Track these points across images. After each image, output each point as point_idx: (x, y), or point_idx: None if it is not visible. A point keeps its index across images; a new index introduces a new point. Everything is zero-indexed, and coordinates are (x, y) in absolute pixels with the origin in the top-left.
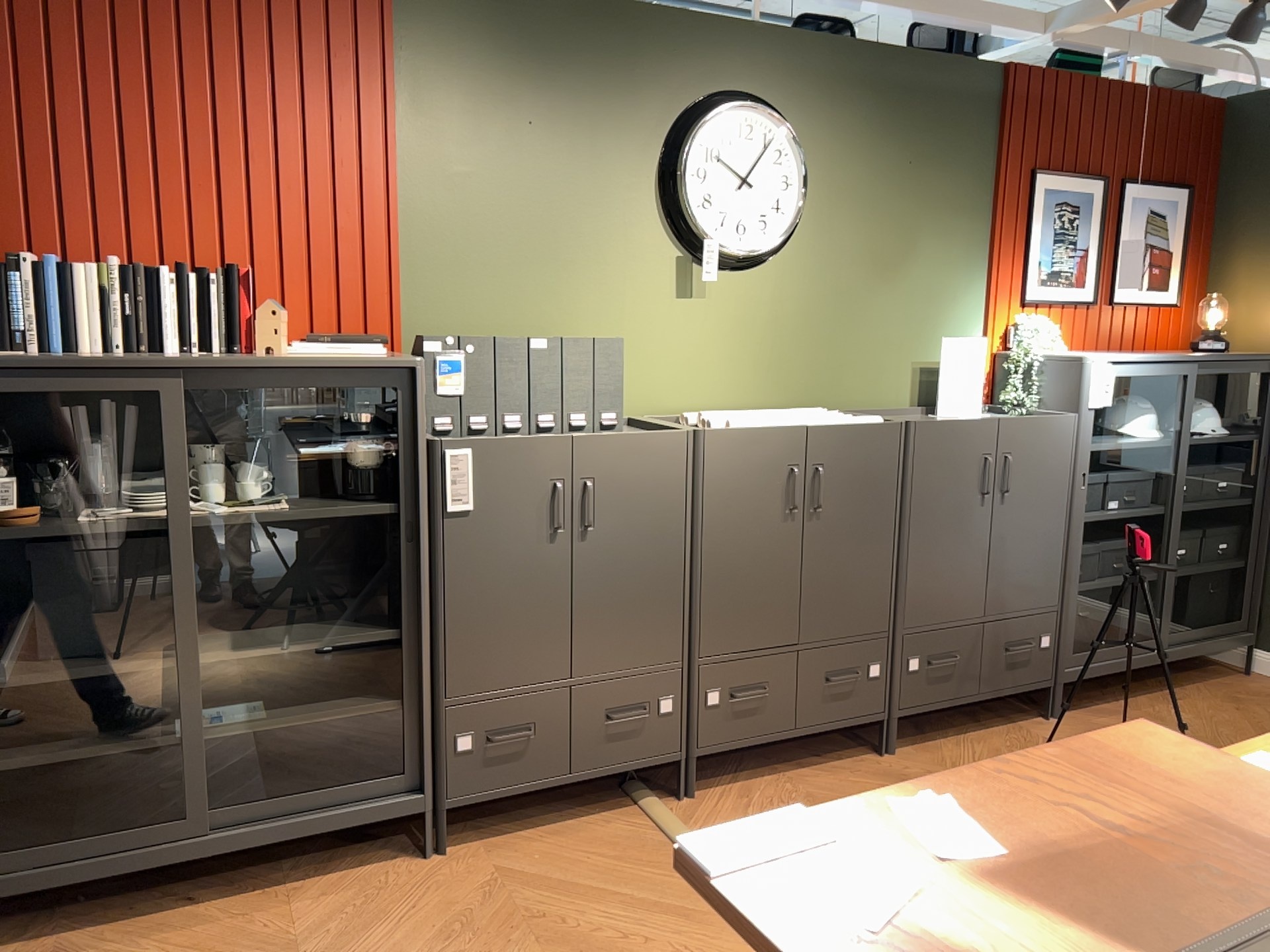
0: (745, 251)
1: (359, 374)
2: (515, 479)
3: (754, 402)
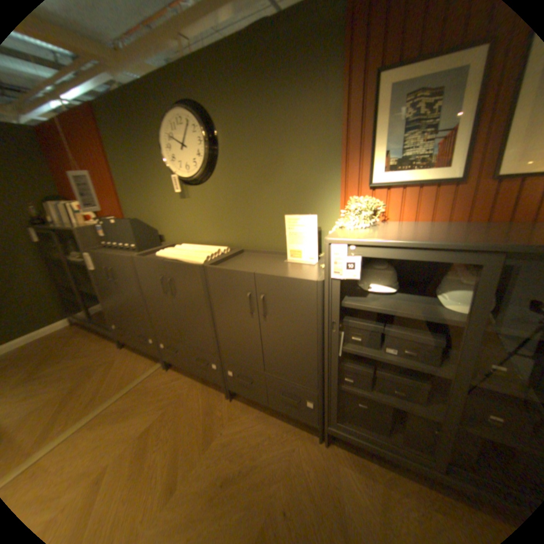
0: (186, 178)
1: (70, 231)
2: (97, 264)
3: (214, 242)
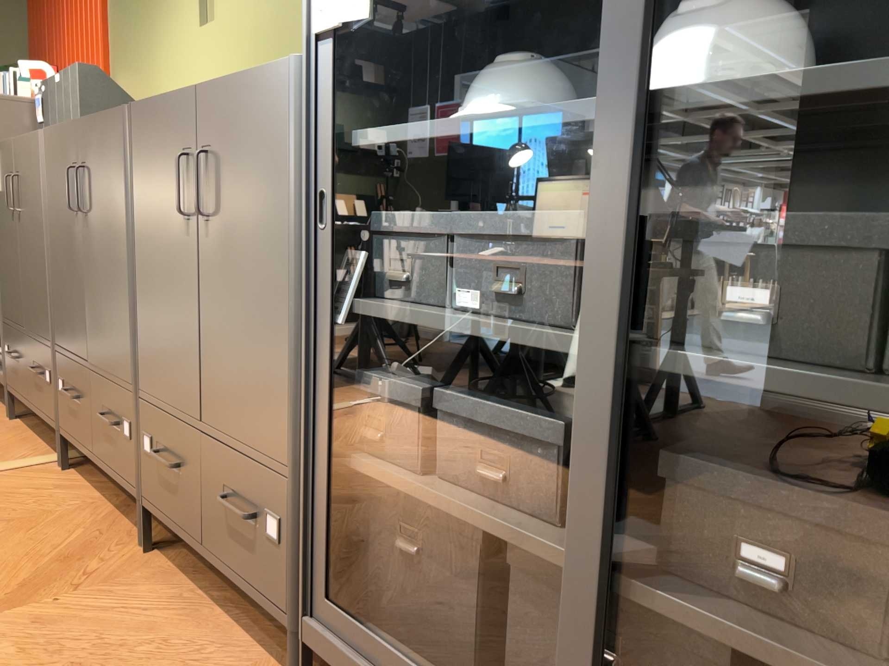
0: None
1: None
2: (5, 172)
3: None
